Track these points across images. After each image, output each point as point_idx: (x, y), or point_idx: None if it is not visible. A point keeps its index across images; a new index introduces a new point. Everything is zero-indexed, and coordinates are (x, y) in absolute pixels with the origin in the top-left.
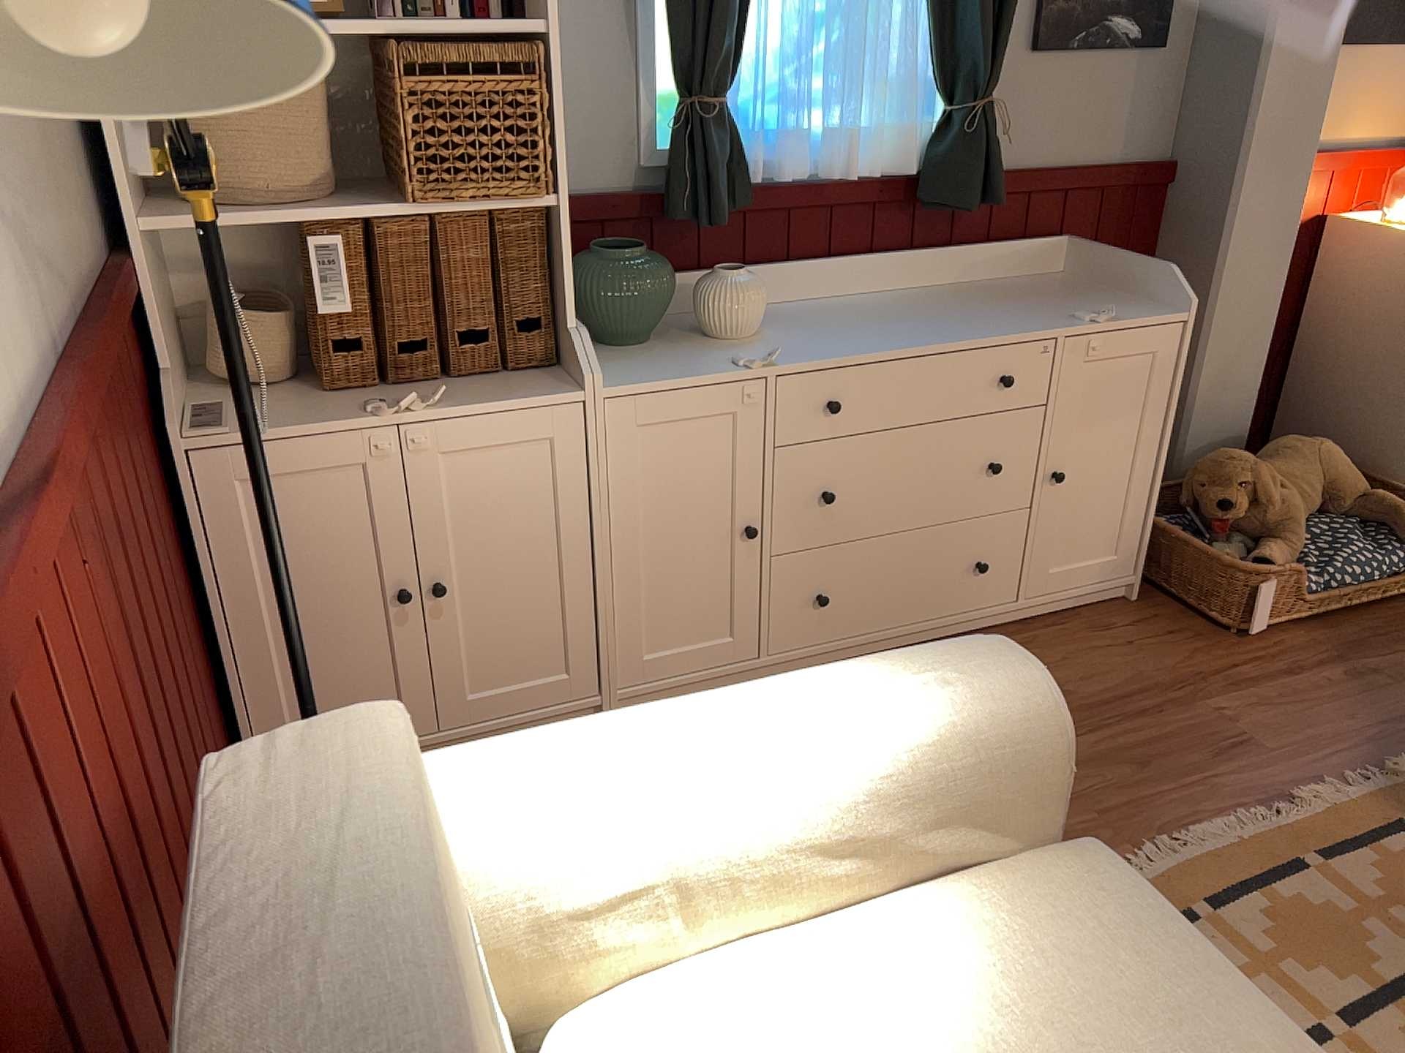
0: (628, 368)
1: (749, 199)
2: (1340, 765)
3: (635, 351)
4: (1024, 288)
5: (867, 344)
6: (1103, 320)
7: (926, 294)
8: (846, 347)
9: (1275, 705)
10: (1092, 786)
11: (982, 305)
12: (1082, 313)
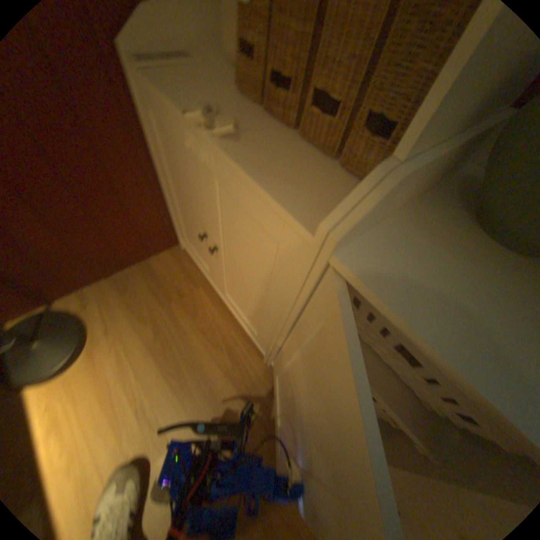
0: (429, 262)
1: None
2: None
3: (492, 251)
4: None
5: None
6: None
7: None
8: None
9: None
10: None
11: None
12: None
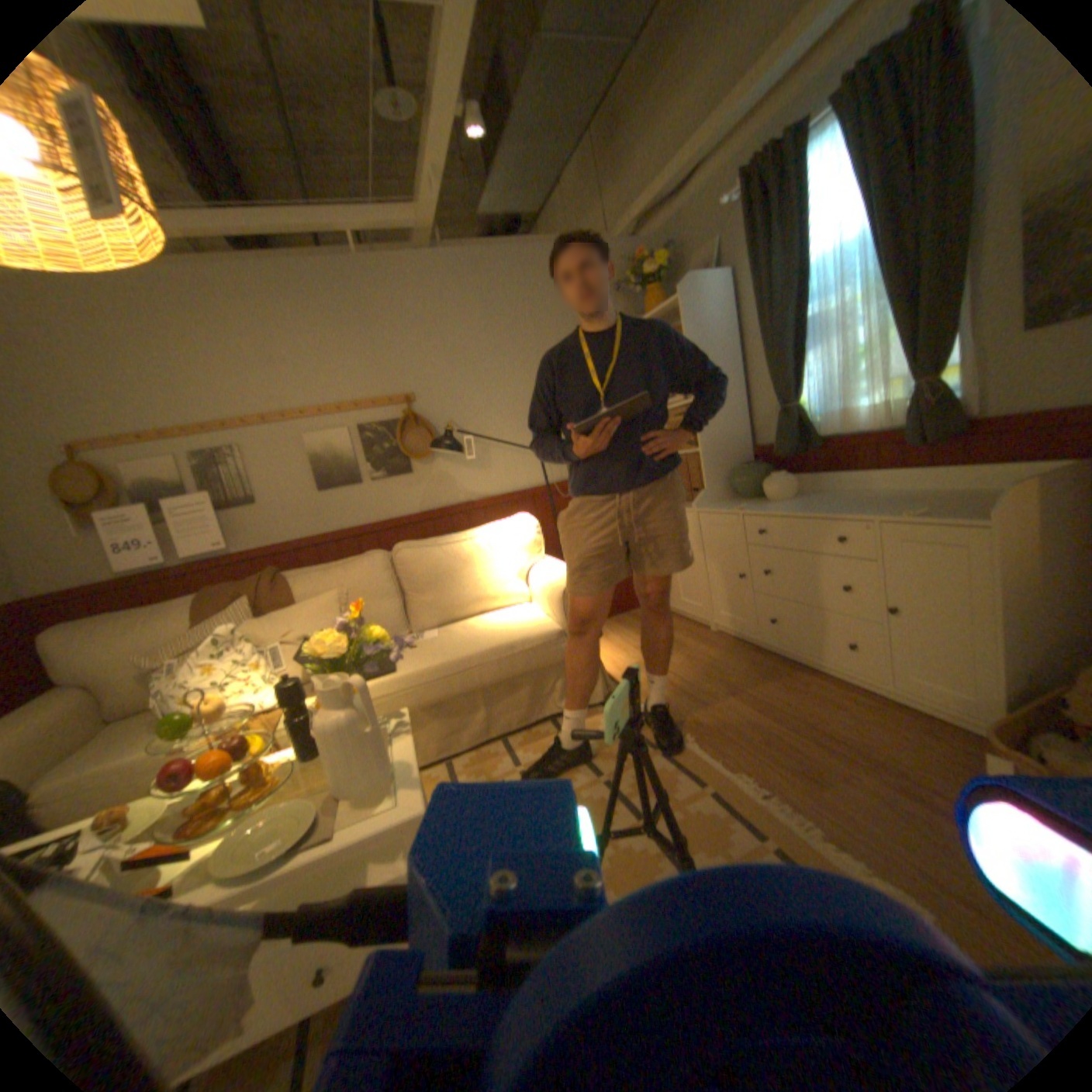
0: (719, 505)
1: (818, 443)
2: (830, 827)
3: (740, 500)
4: (987, 495)
5: (789, 508)
6: (916, 514)
7: (918, 493)
8: (780, 508)
9: (894, 807)
10: (740, 728)
11: (907, 501)
12: (918, 509)
